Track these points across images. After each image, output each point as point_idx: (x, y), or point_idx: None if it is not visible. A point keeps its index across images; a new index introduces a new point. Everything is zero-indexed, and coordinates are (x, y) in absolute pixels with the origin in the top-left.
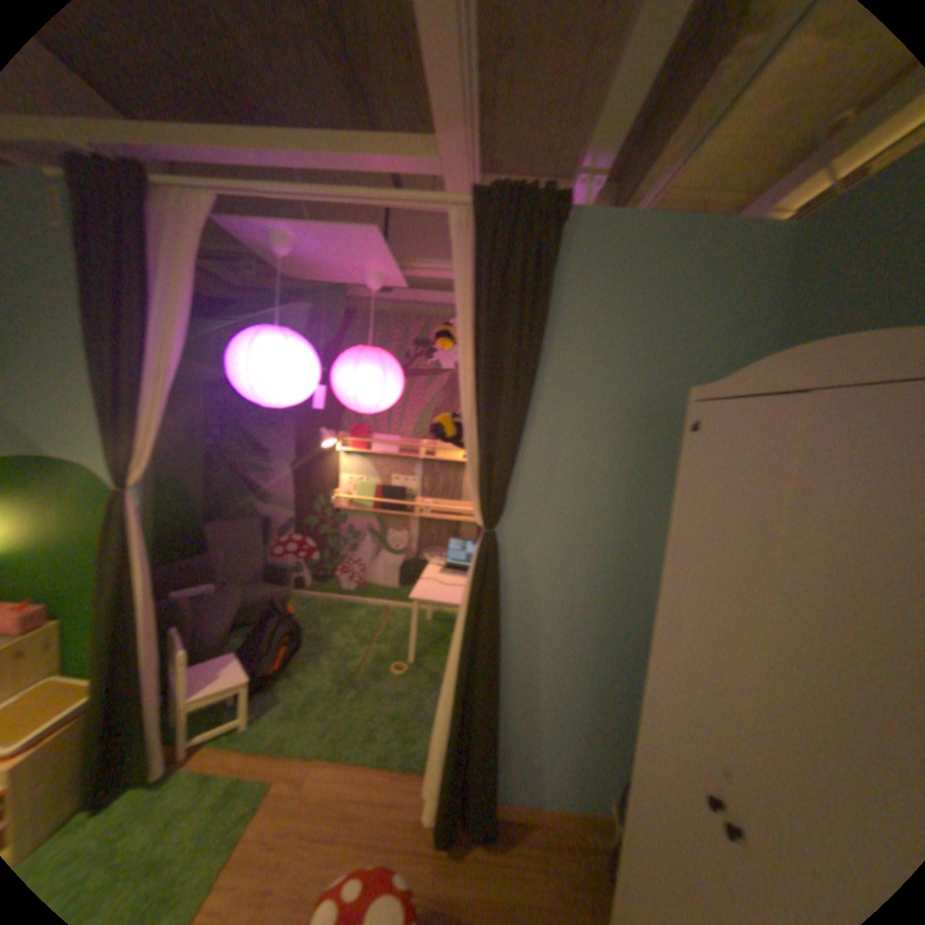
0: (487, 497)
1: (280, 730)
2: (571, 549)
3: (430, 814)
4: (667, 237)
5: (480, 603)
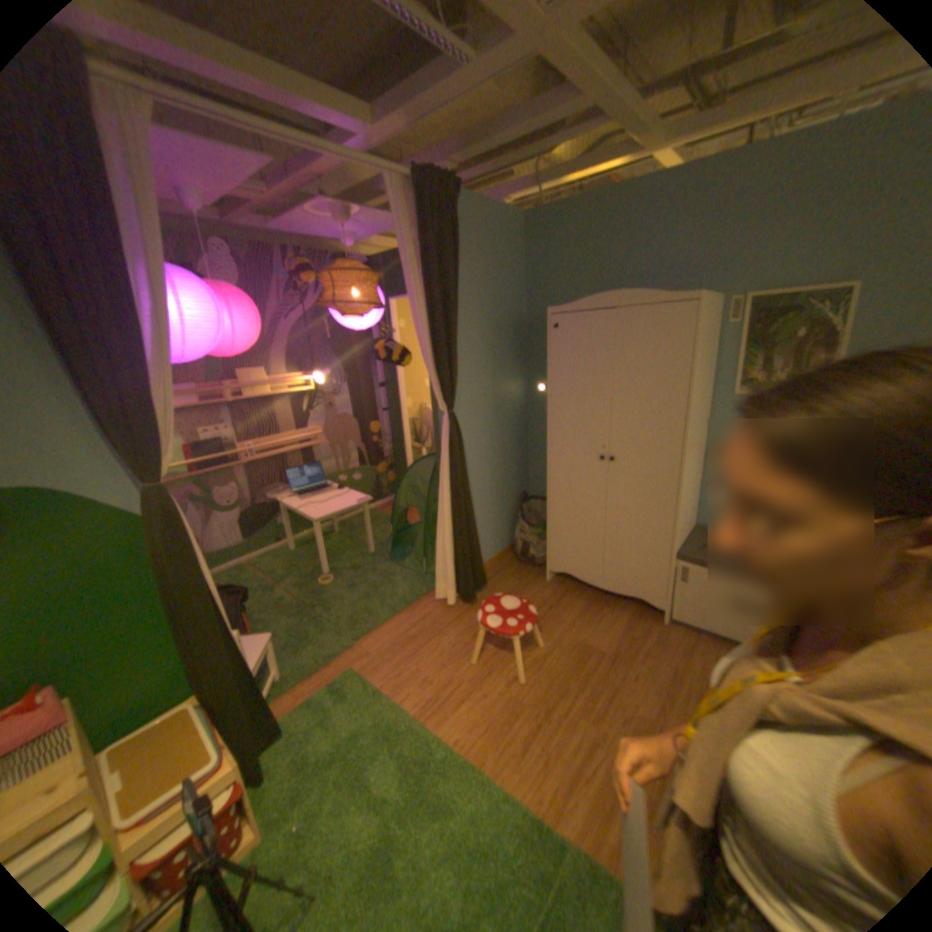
0: (450, 390)
1: (305, 654)
2: (474, 412)
3: (449, 598)
4: (483, 214)
5: (458, 456)
